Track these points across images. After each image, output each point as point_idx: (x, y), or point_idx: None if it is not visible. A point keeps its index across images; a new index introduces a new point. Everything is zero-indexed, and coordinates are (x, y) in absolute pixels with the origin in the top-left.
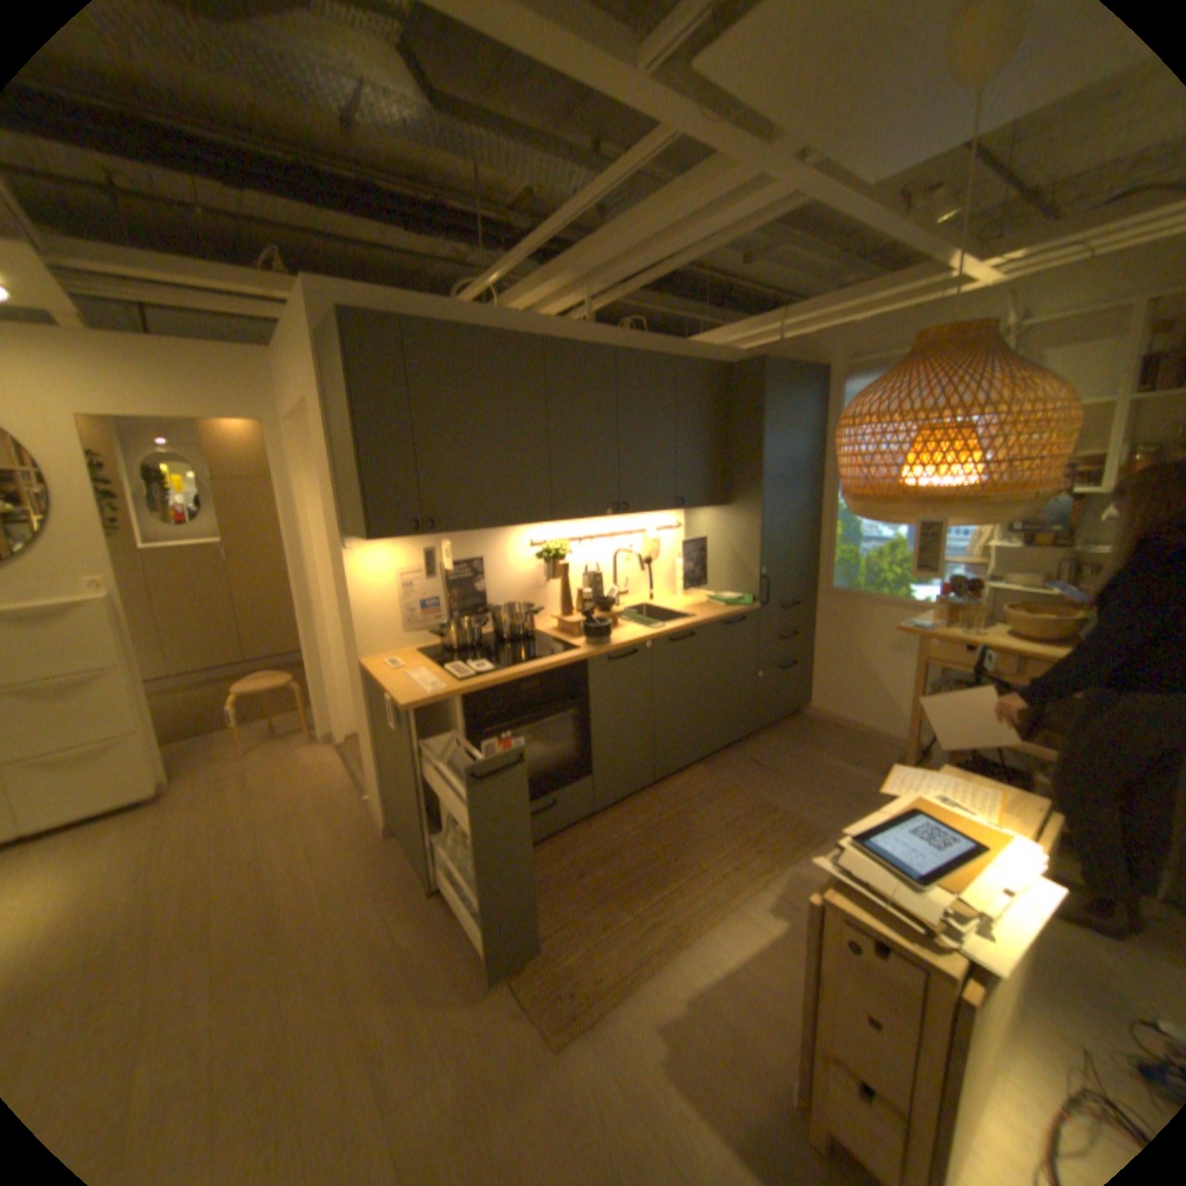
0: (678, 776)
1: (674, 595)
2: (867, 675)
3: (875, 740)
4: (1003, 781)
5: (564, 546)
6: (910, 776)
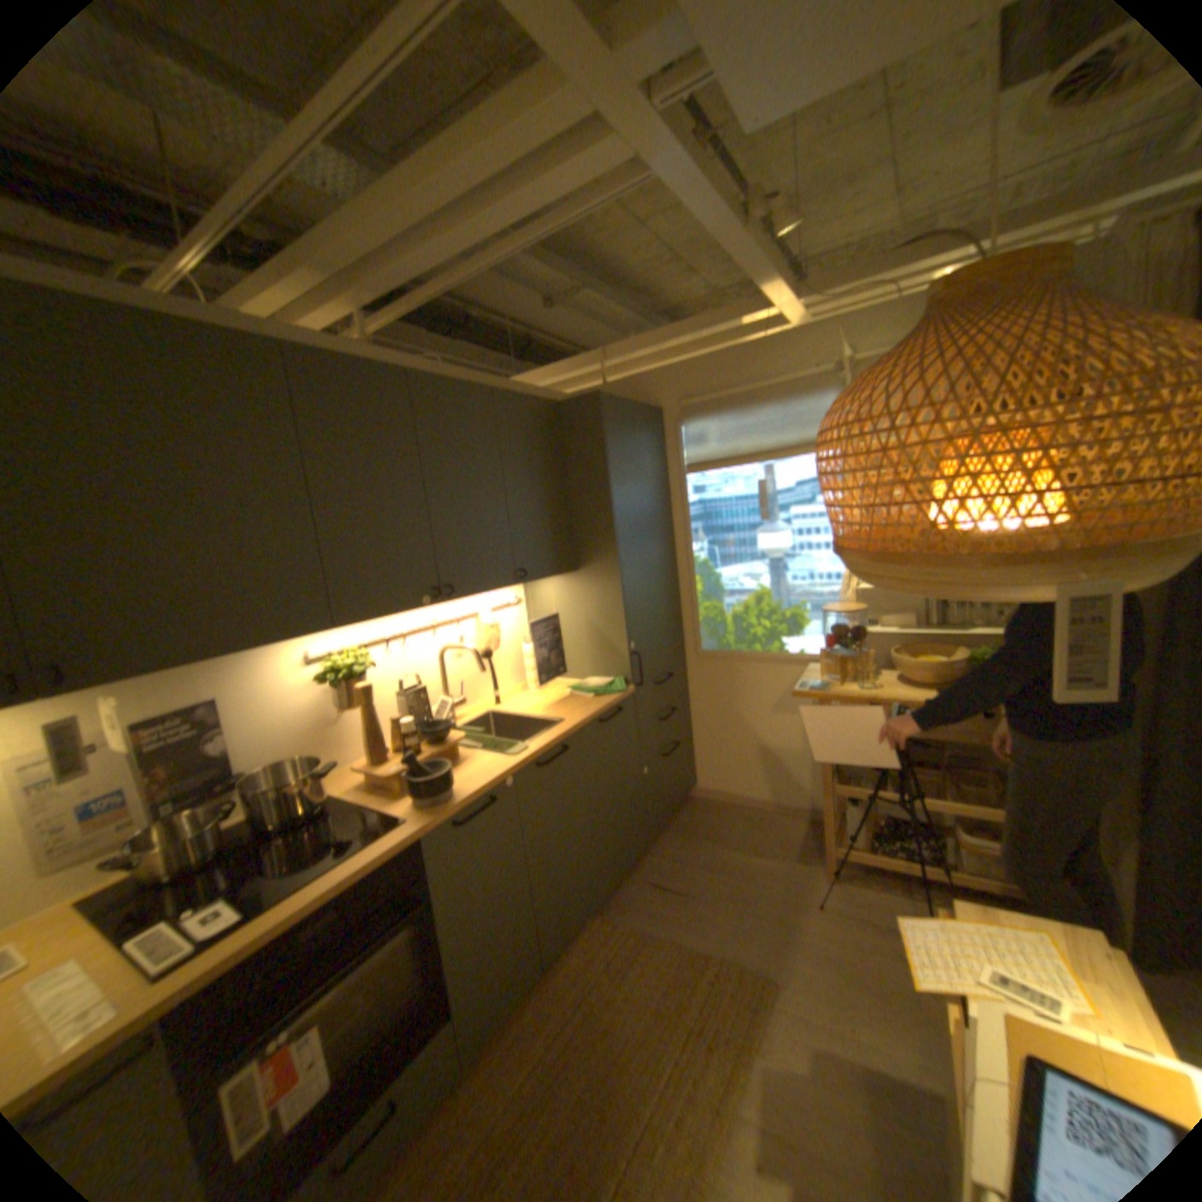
0: (571, 943)
1: (527, 689)
2: (753, 742)
3: (773, 815)
4: (921, 843)
5: (363, 655)
6: (928, 935)
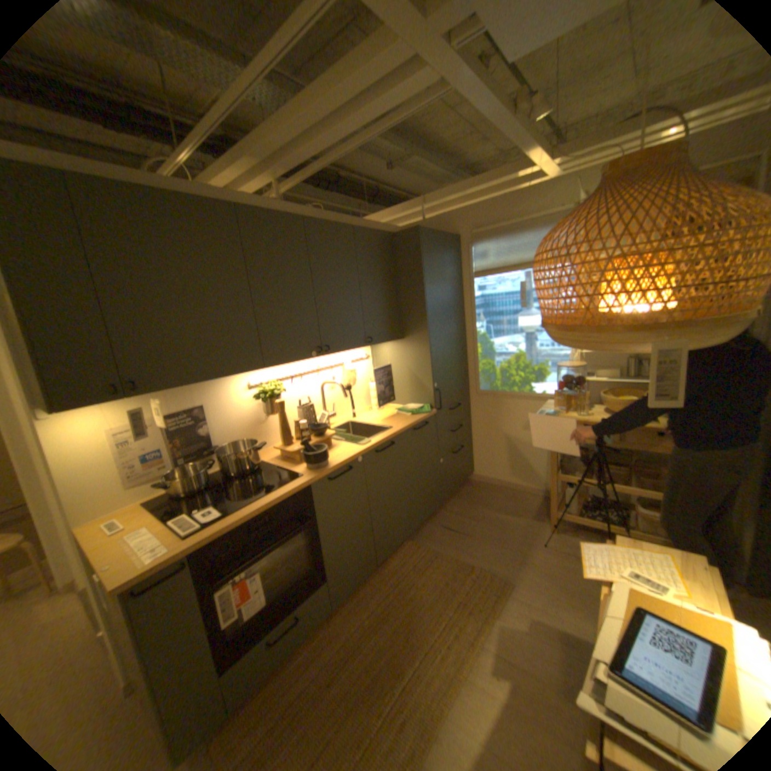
0: (394, 554)
1: (371, 409)
2: (510, 448)
3: (520, 492)
4: (613, 512)
5: (279, 385)
6: (597, 552)
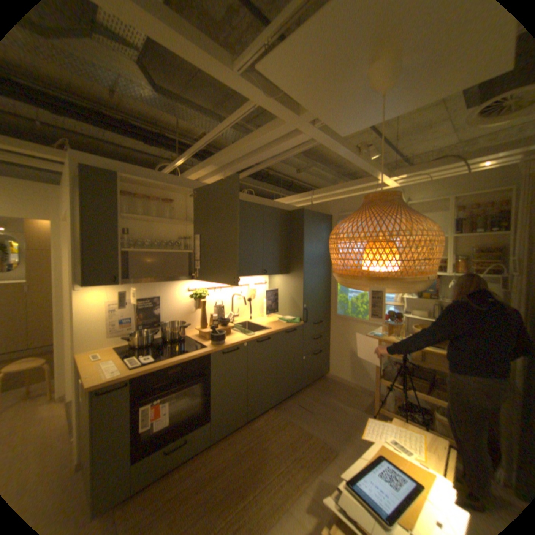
0: (261, 417)
1: (263, 316)
2: (355, 358)
3: (360, 392)
4: (421, 415)
5: (205, 291)
6: (377, 426)
